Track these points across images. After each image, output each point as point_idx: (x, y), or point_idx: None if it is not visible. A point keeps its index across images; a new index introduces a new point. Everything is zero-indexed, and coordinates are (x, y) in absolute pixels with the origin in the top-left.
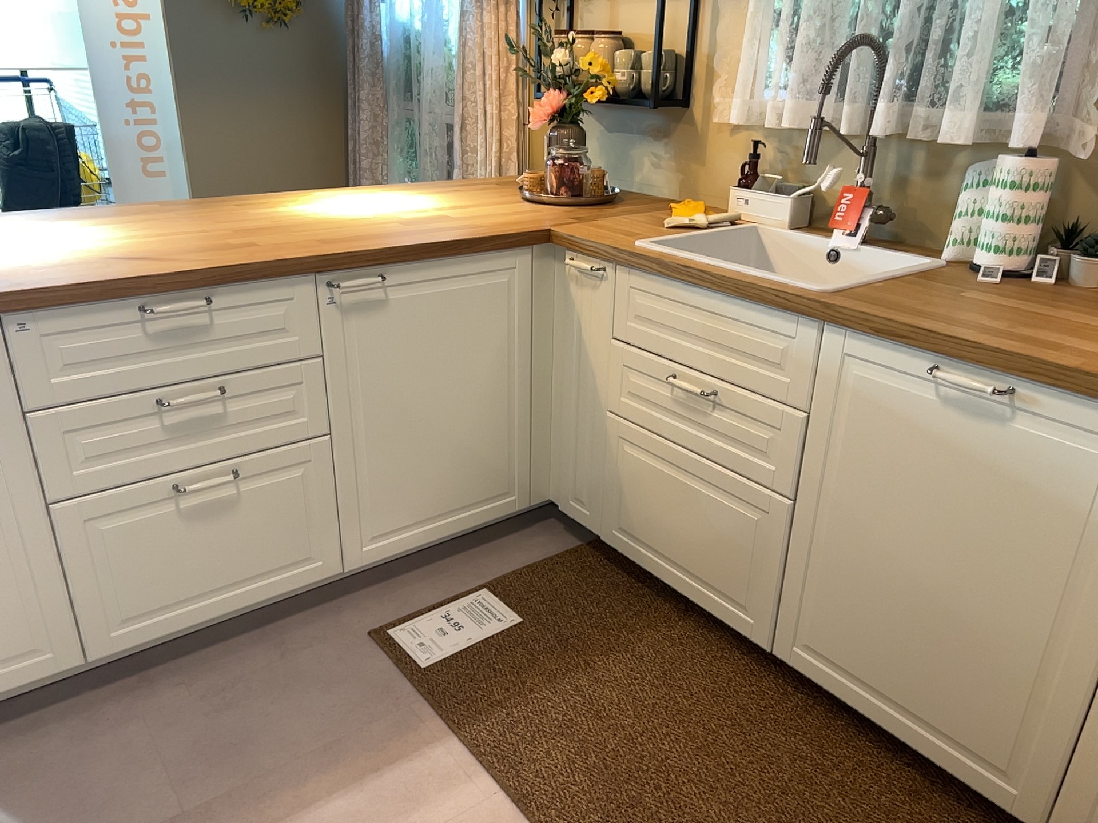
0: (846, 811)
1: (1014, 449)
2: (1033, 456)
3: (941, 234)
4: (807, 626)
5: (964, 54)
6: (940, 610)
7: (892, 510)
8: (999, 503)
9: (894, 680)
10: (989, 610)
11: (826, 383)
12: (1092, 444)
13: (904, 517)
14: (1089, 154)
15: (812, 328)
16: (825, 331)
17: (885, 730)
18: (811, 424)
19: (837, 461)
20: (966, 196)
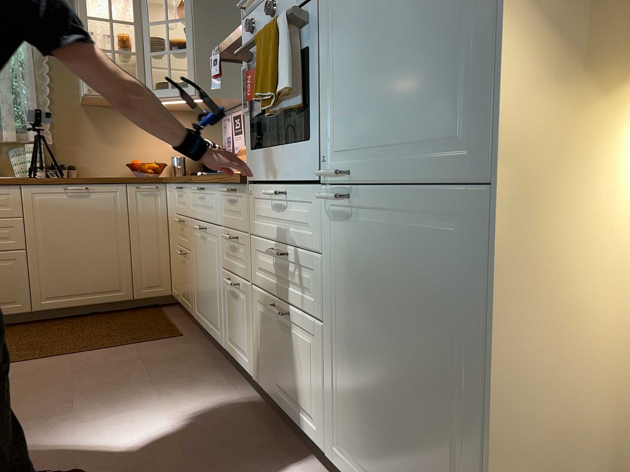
0: (91, 324)
1: (92, 202)
2: (97, 202)
3: (7, 173)
4: (45, 290)
5: (5, 114)
6: (87, 256)
7: (64, 234)
8: (93, 217)
9: (81, 287)
10: (101, 247)
11: (28, 204)
12: (109, 194)
13: (68, 234)
14: (53, 142)
15: (16, 189)
16: (22, 189)
17: (83, 305)
18: (24, 221)
19: (40, 228)
20: (15, 158)
